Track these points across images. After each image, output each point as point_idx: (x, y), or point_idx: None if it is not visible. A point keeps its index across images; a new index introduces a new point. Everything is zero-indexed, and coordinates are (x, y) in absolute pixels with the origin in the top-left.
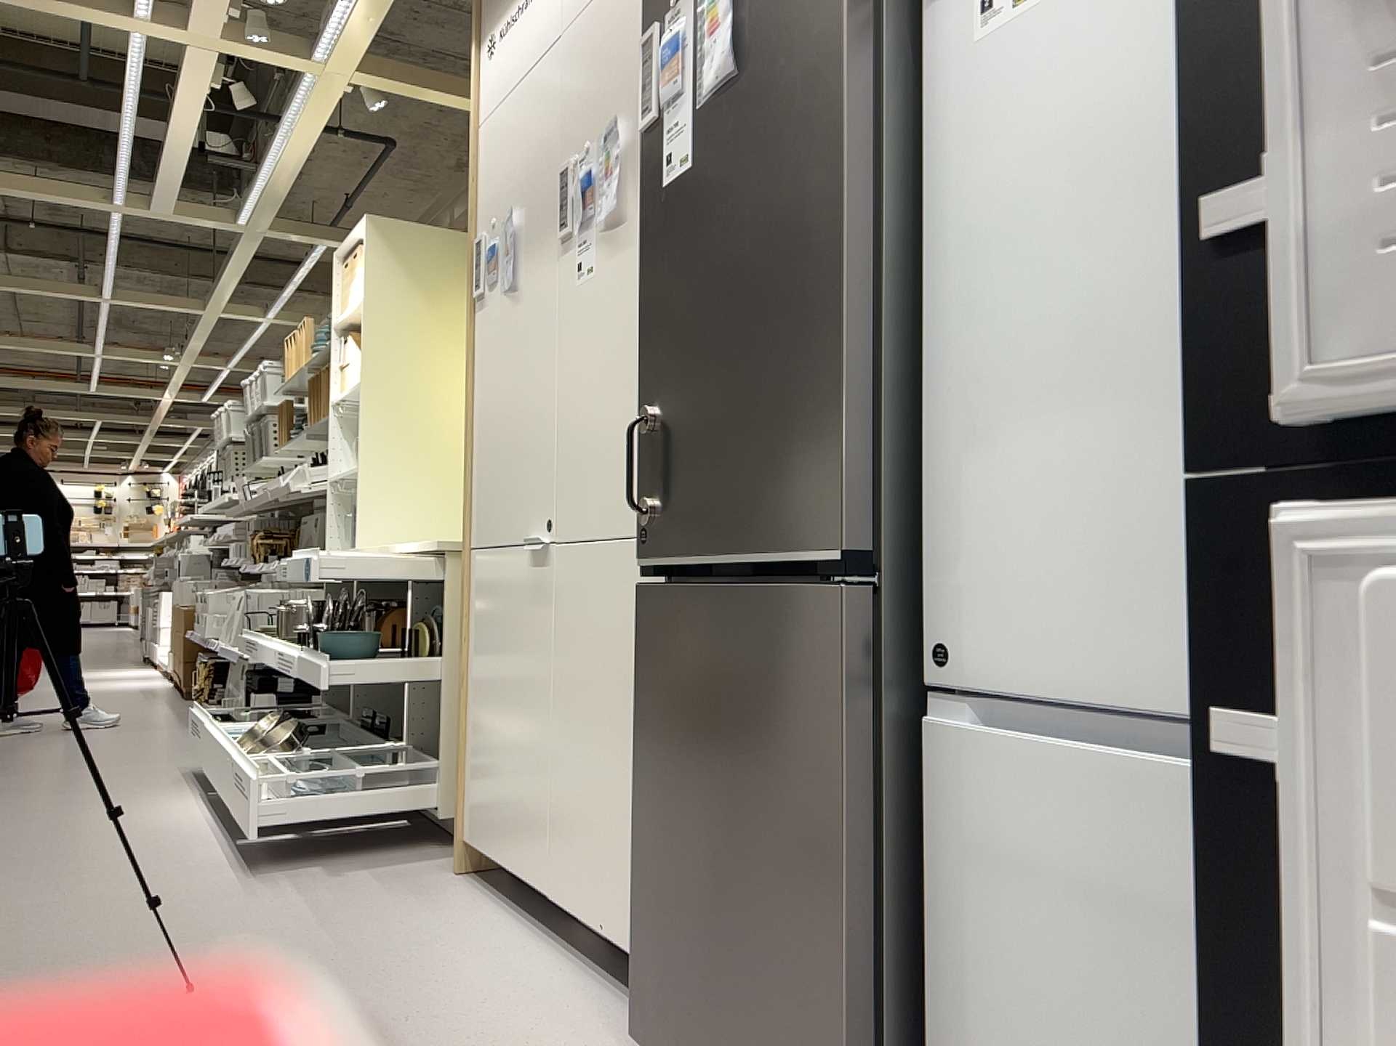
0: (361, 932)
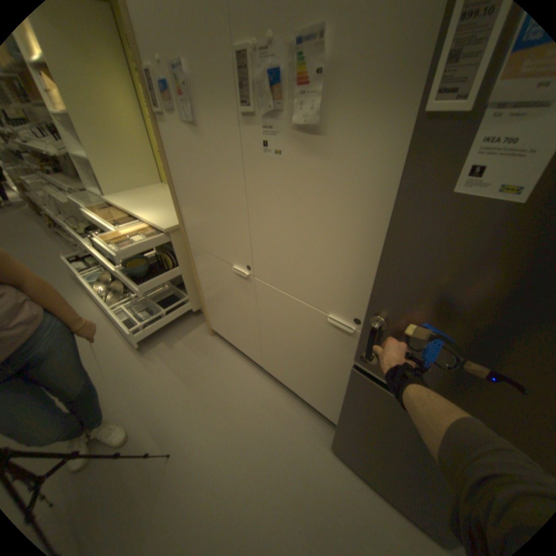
0: (202, 385)
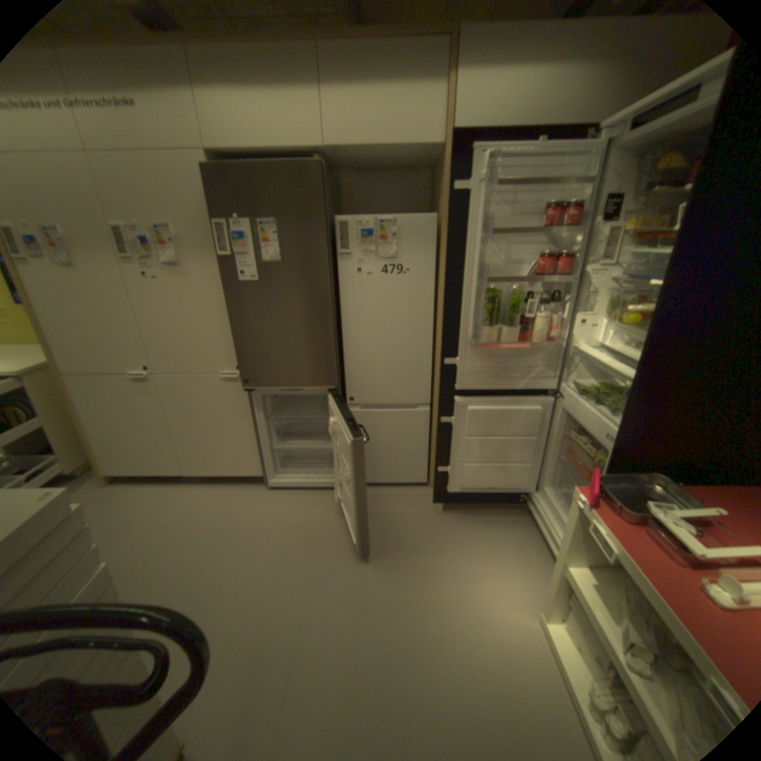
0: (113, 522)
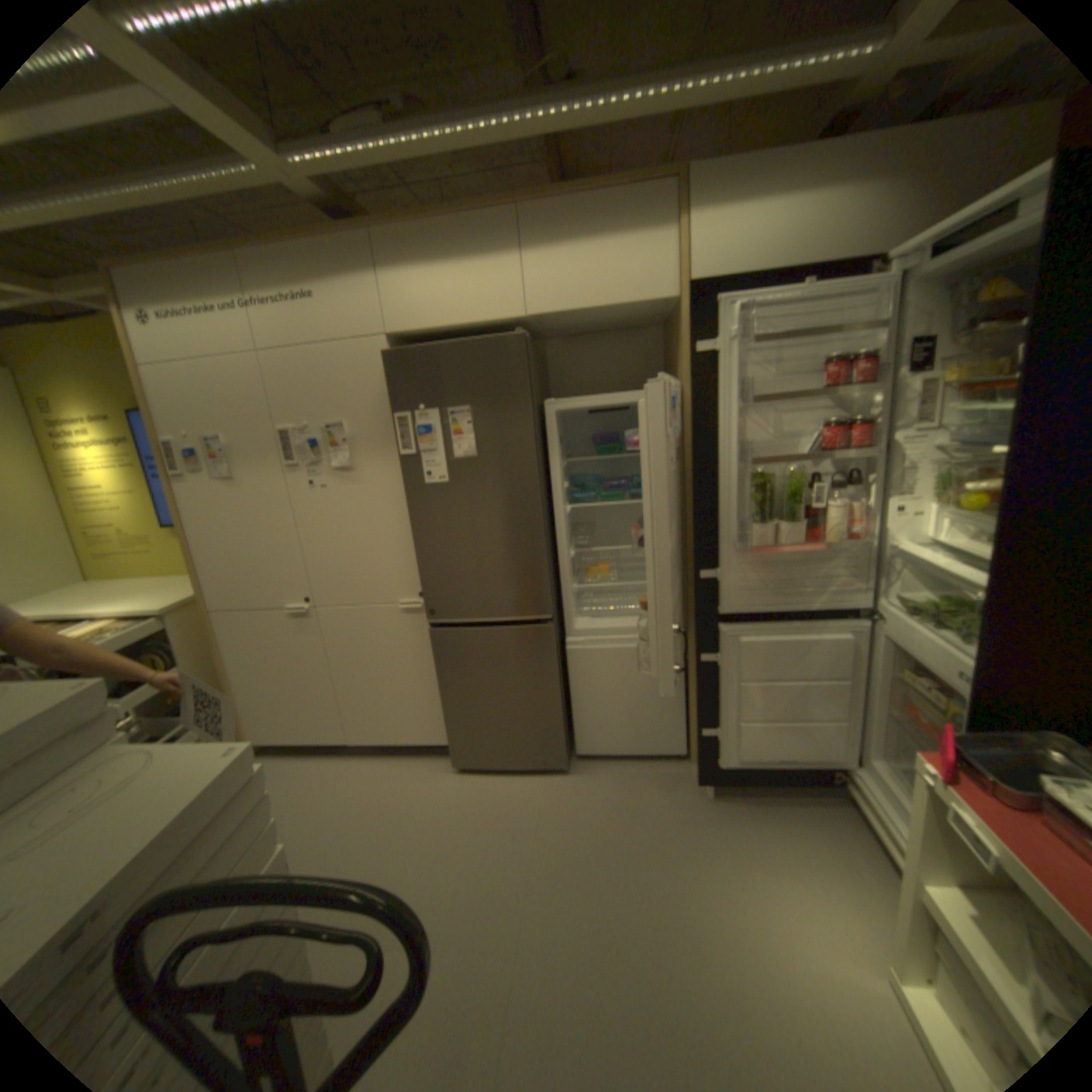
0: None
